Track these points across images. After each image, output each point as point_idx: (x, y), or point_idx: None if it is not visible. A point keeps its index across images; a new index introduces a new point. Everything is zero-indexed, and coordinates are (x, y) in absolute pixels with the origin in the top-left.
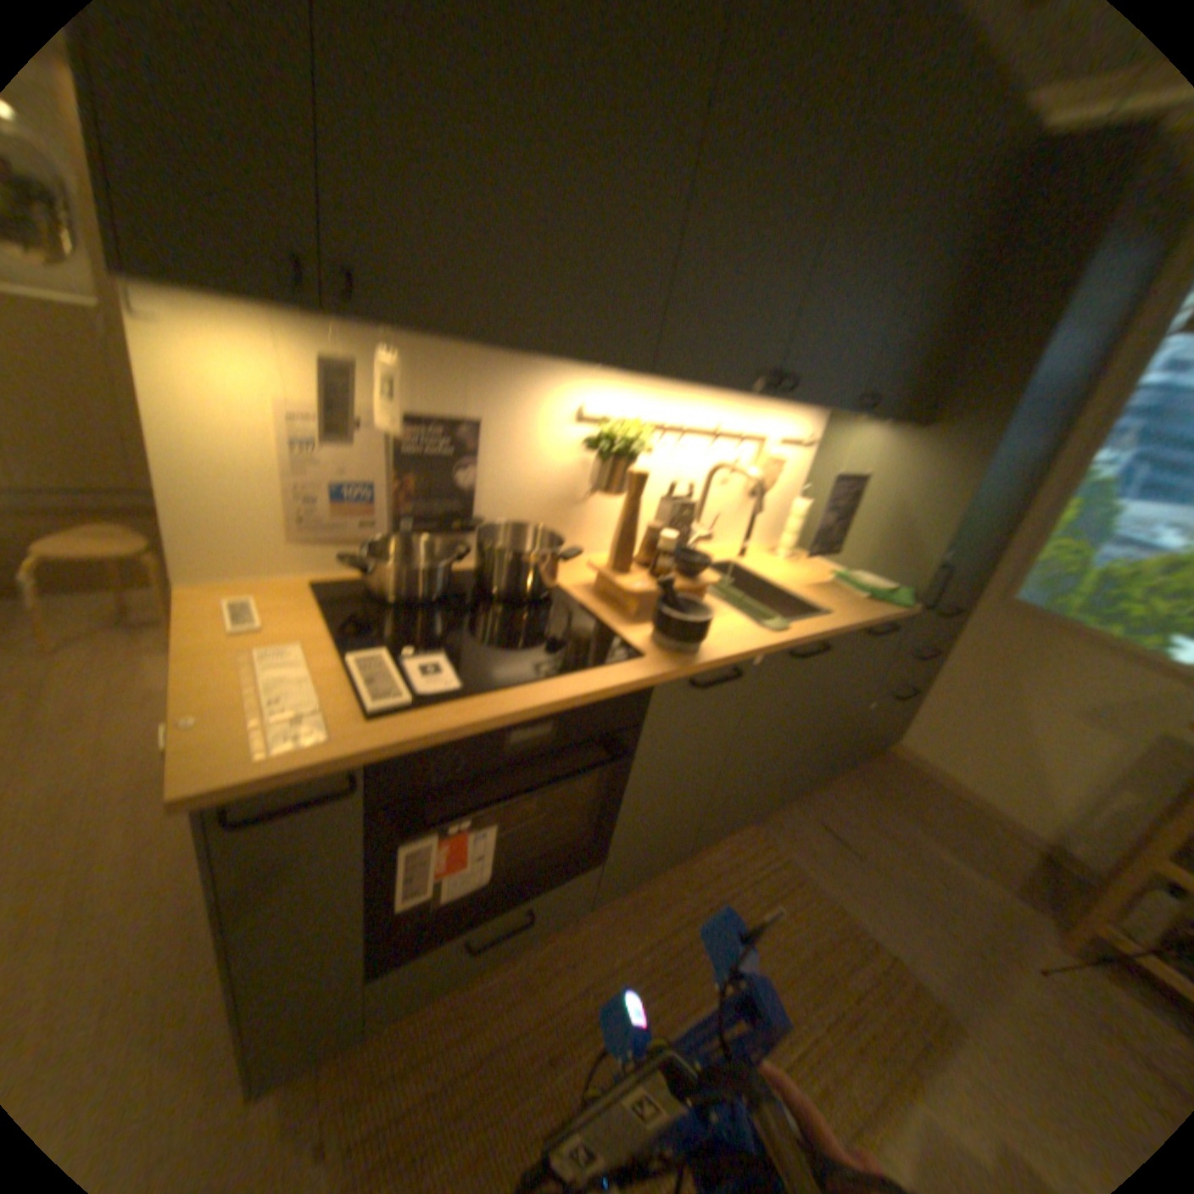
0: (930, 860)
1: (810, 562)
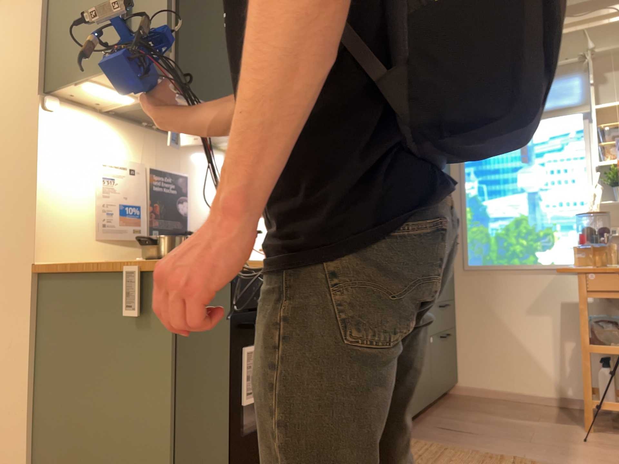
0: (506, 423)
1: None
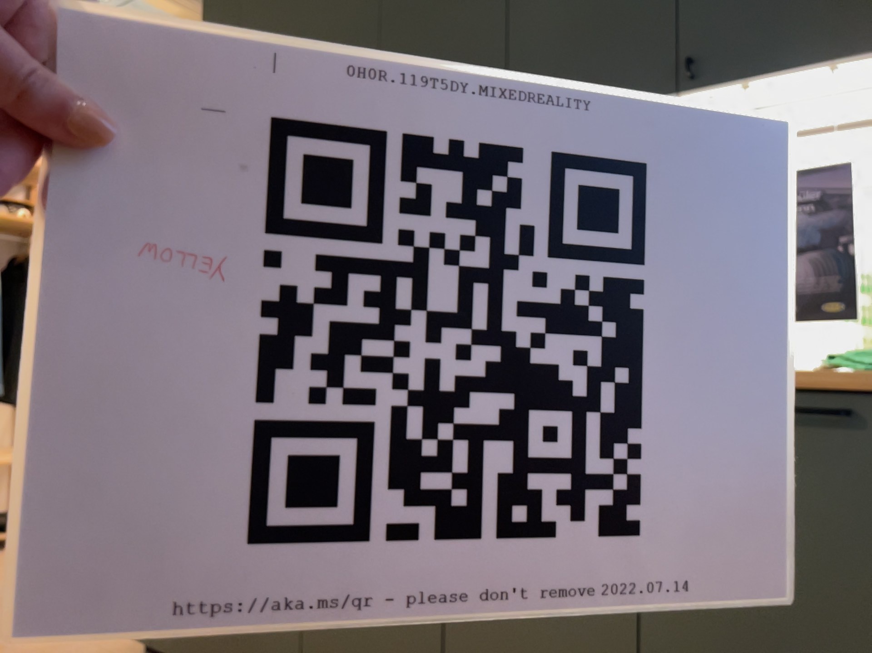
0: None
1: None
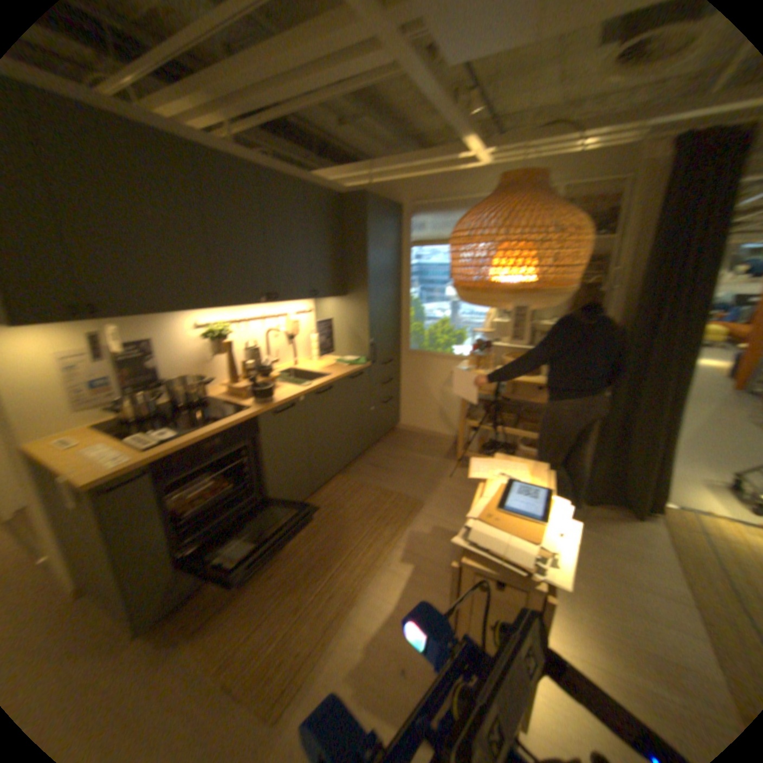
0: (411, 460)
1: (326, 360)
